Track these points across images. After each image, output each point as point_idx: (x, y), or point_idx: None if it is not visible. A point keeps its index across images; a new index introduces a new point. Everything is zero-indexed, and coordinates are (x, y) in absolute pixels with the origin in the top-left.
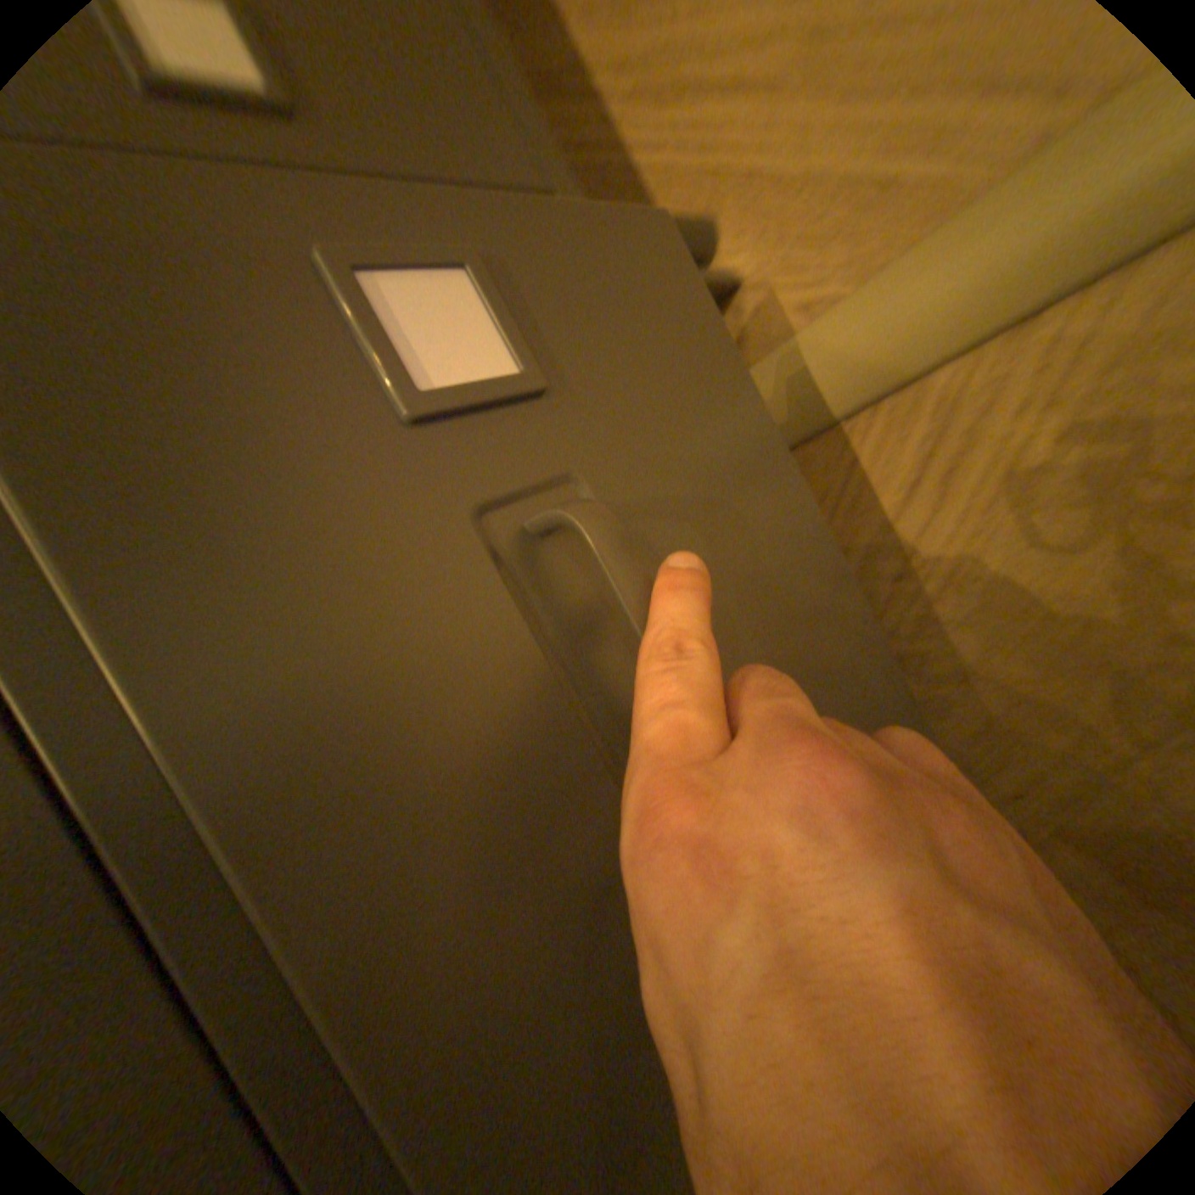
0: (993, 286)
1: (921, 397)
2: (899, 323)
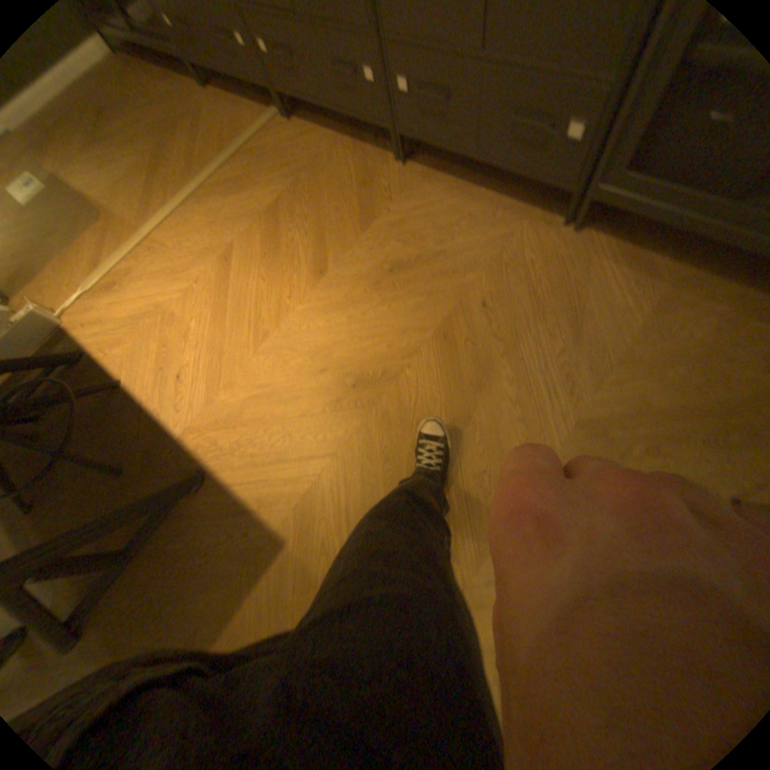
0: (253, 127)
1: (257, 121)
2: (260, 122)
